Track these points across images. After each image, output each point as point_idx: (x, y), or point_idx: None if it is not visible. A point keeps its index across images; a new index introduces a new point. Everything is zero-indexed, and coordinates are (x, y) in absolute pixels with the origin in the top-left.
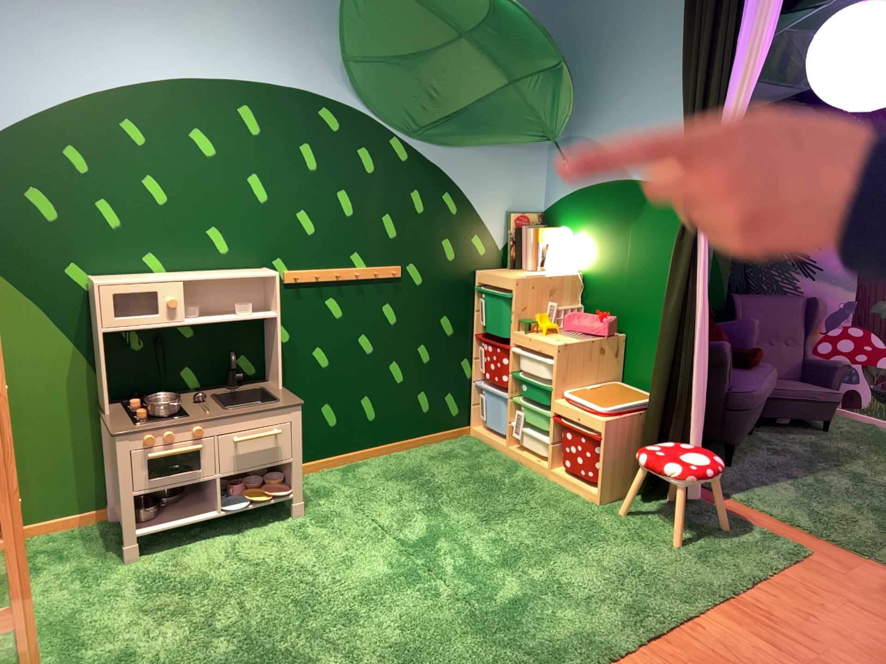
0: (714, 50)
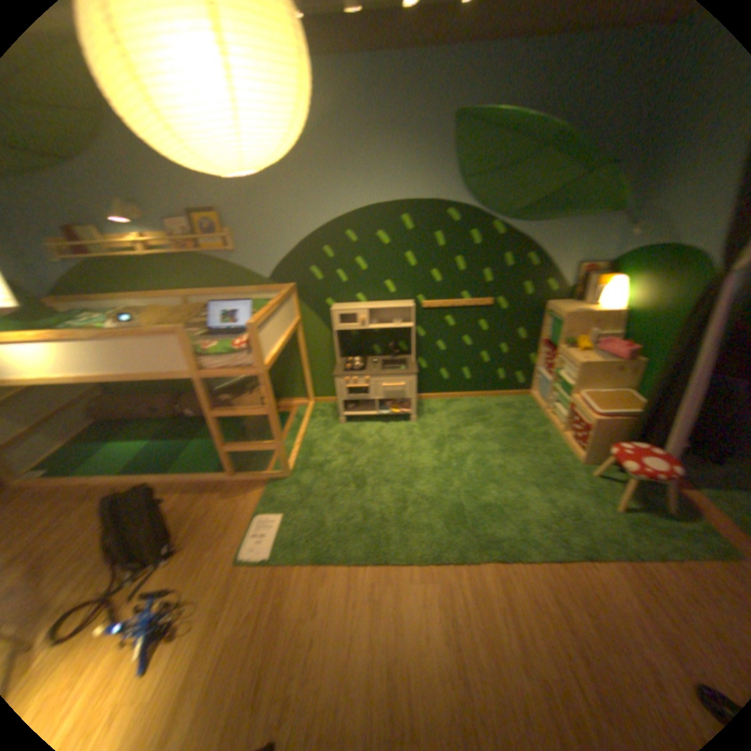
0: None
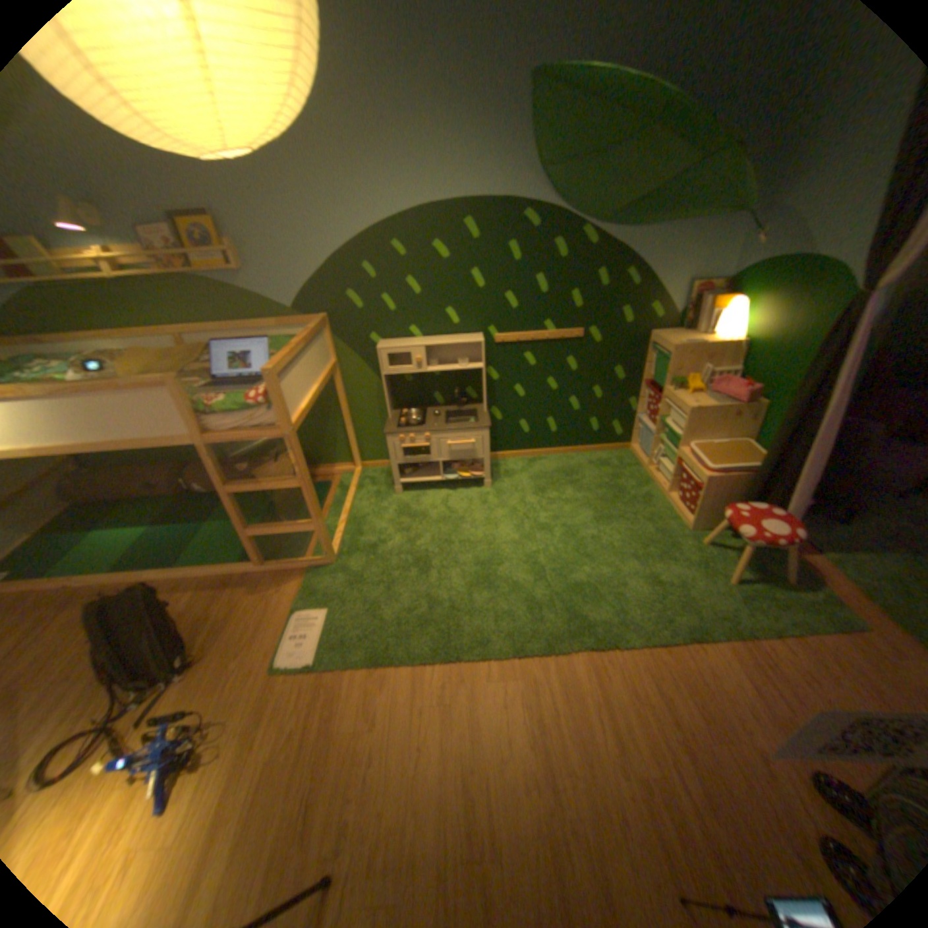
0: None
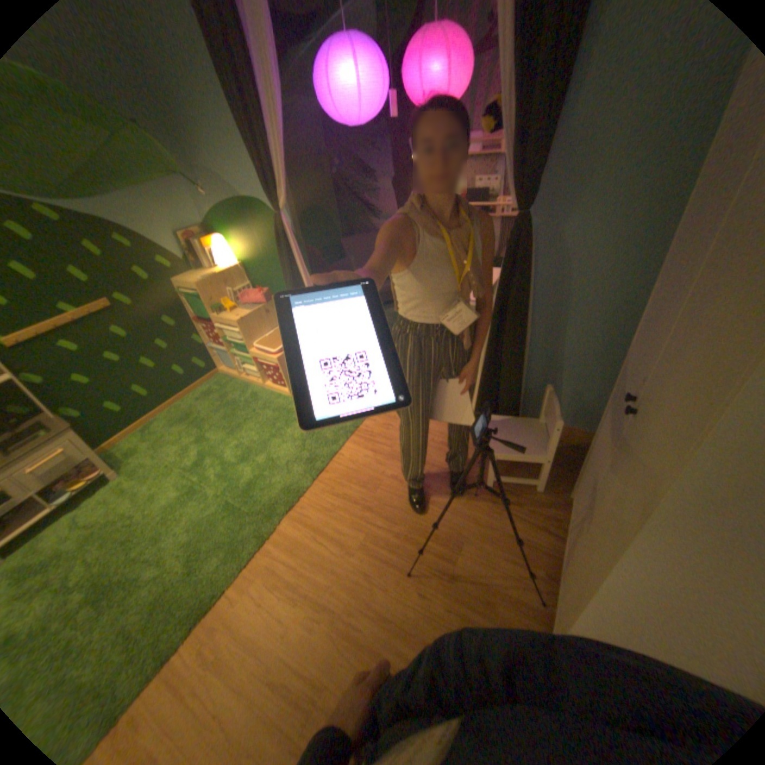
0: (244, 94)
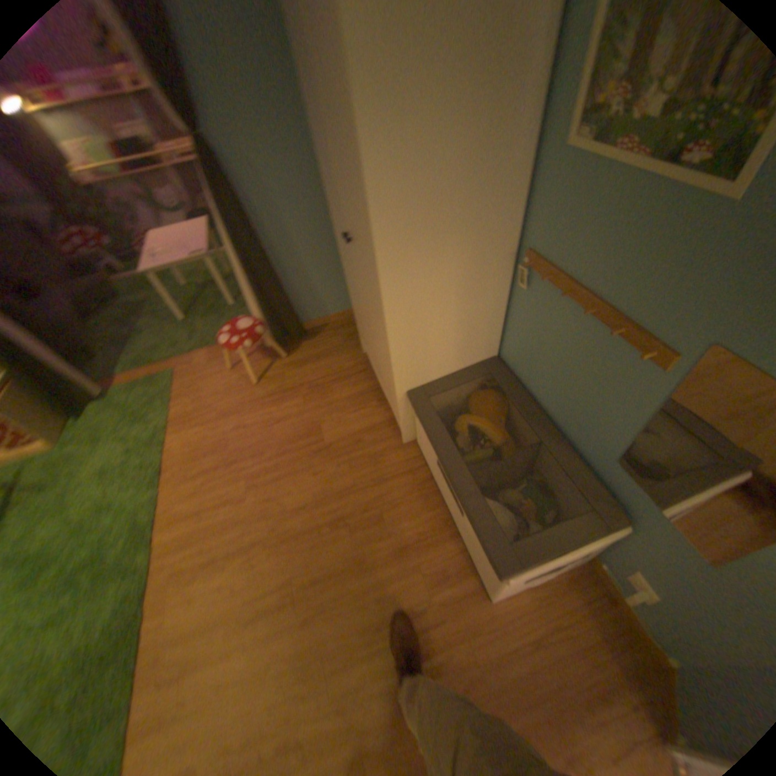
0: None
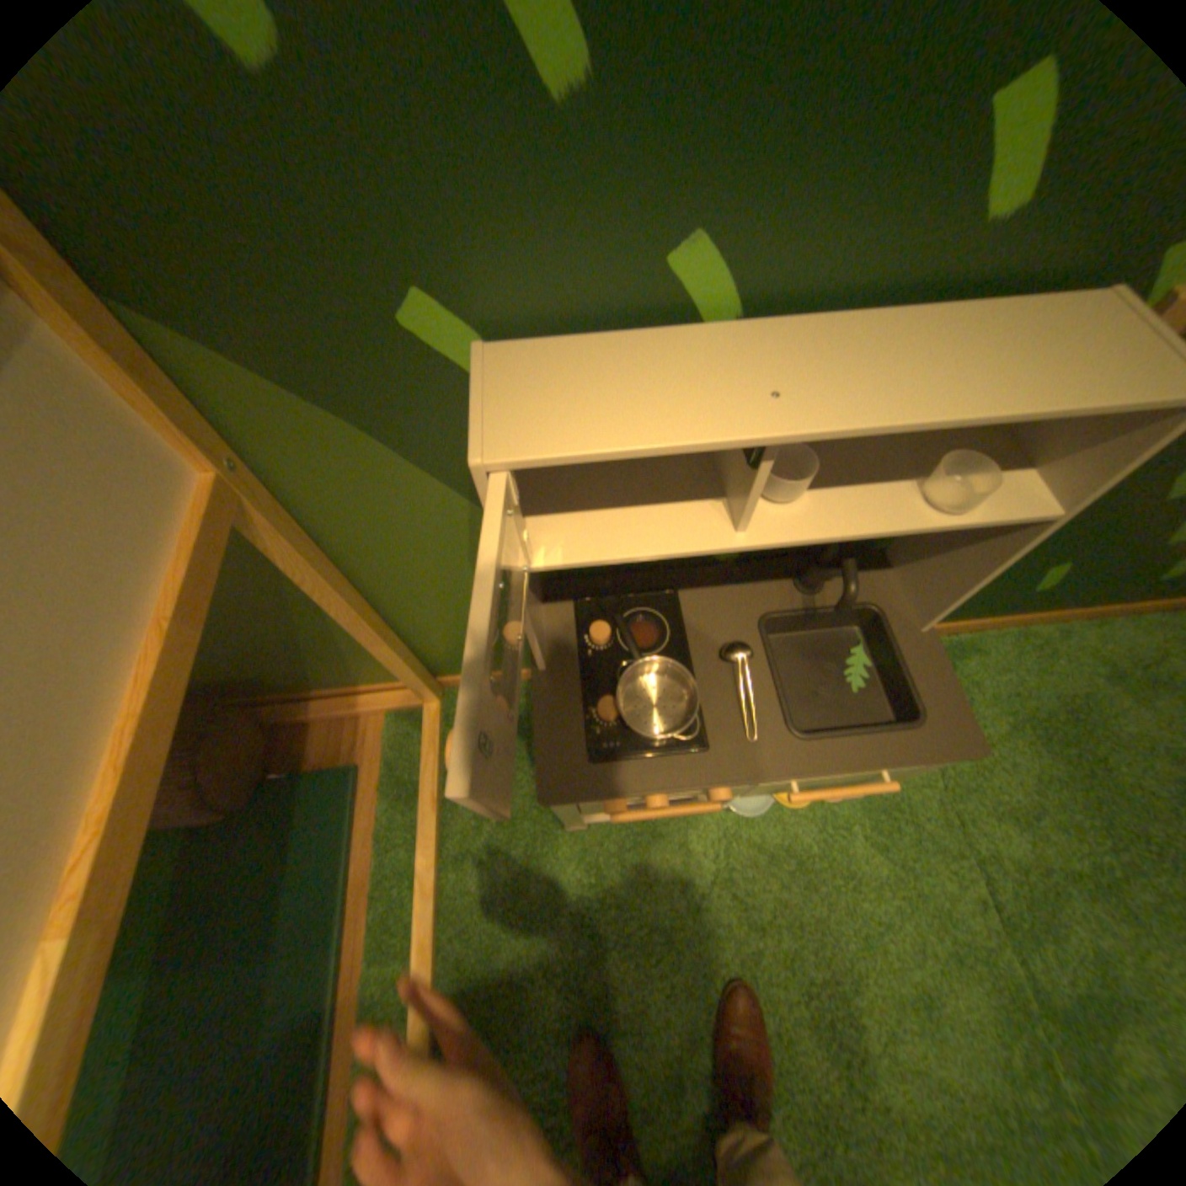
0: None
